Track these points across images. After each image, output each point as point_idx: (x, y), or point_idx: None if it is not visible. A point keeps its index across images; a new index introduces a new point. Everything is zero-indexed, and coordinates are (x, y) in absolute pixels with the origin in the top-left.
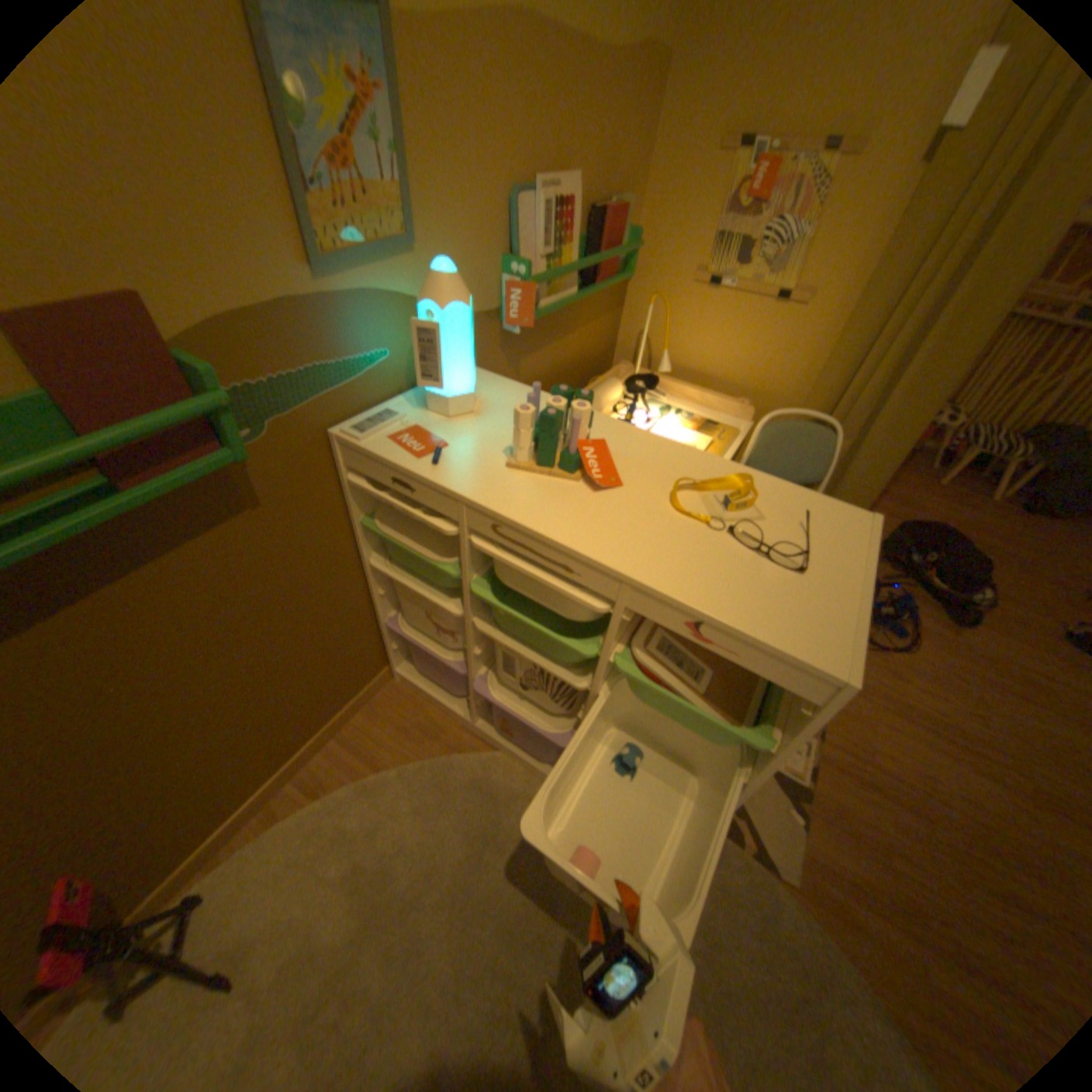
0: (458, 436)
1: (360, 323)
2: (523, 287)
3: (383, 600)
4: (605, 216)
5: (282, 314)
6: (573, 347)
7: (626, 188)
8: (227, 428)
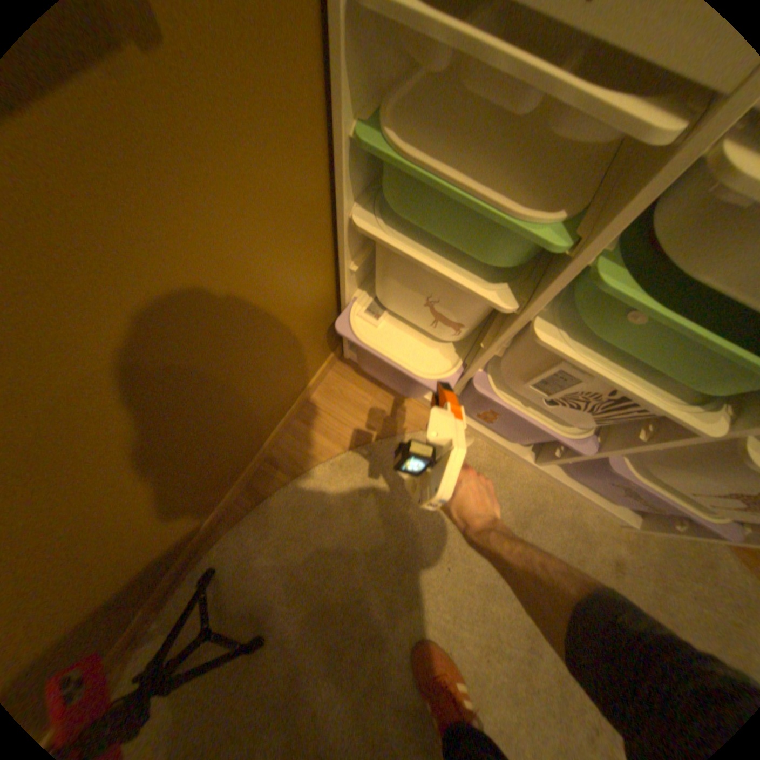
0: None
1: None
2: None
3: (352, 275)
4: None
5: None
6: None
7: None
8: None
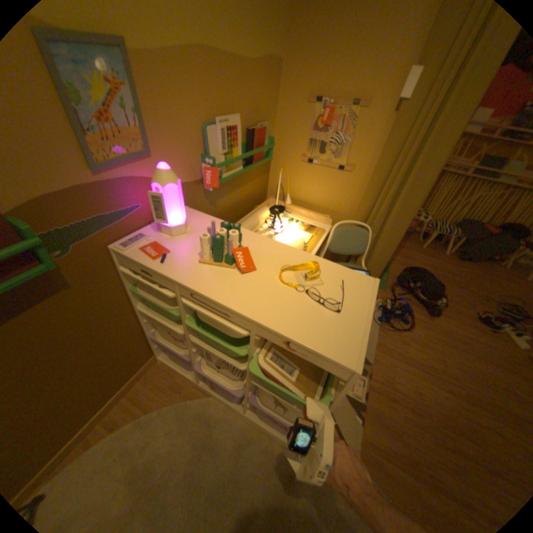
0: (176, 247)
1: (122, 193)
2: (211, 170)
3: (147, 325)
4: (254, 133)
5: (75, 194)
6: (244, 193)
7: (264, 120)
8: (42, 255)
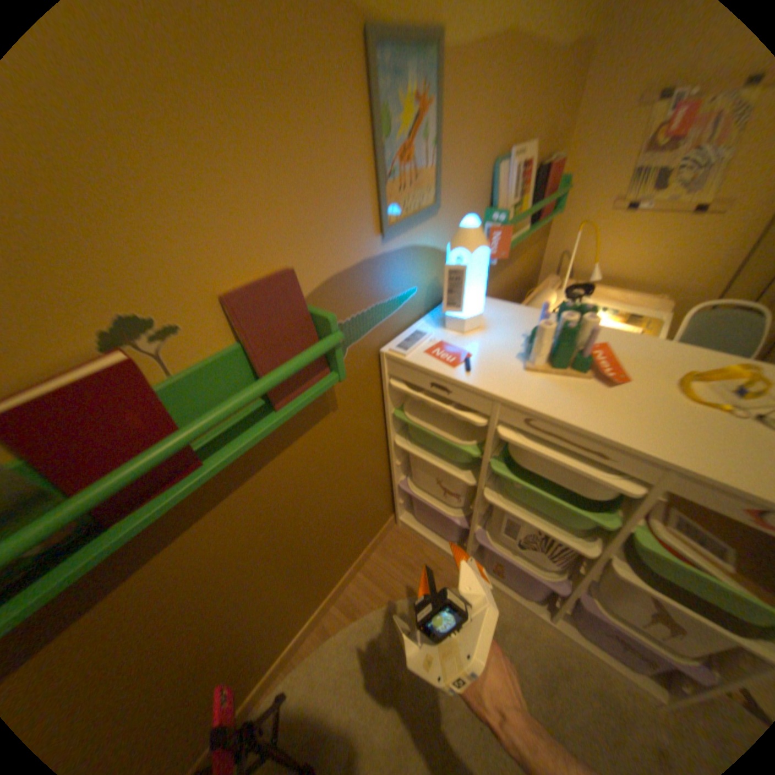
0: (476, 346)
1: (404, 269)
2: (502, 228)
3: (398, 467)
4: (550, 168)
5: (363, 270)
6: (518, 268)
7: (560, 146)
8: (337, 356)
